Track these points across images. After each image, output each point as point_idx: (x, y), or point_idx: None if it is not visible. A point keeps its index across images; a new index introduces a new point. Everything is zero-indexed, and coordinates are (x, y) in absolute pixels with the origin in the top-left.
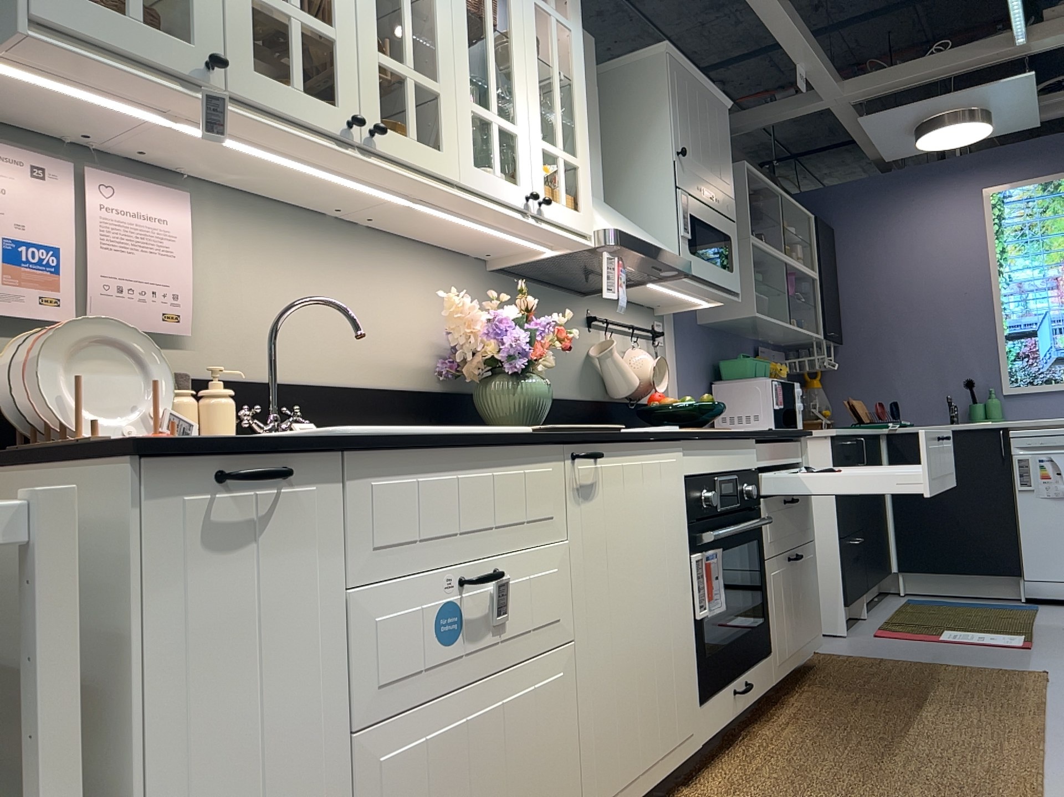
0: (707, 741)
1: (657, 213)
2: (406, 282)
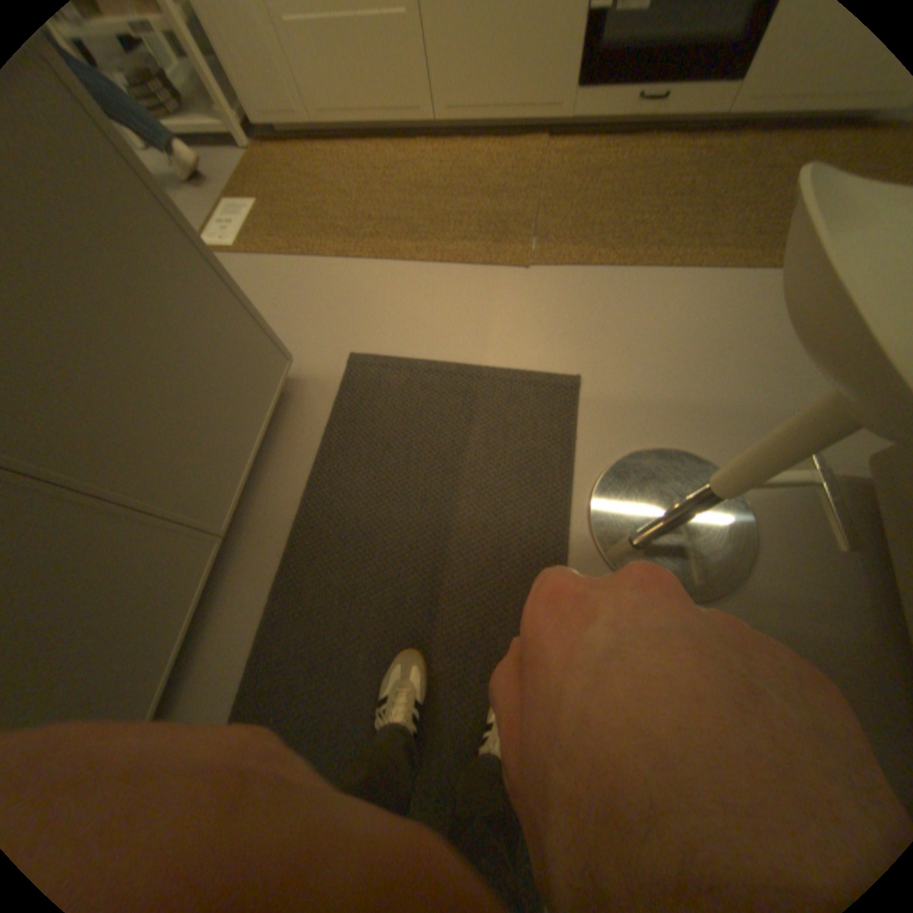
0: (582, 114)
1: None
2: None
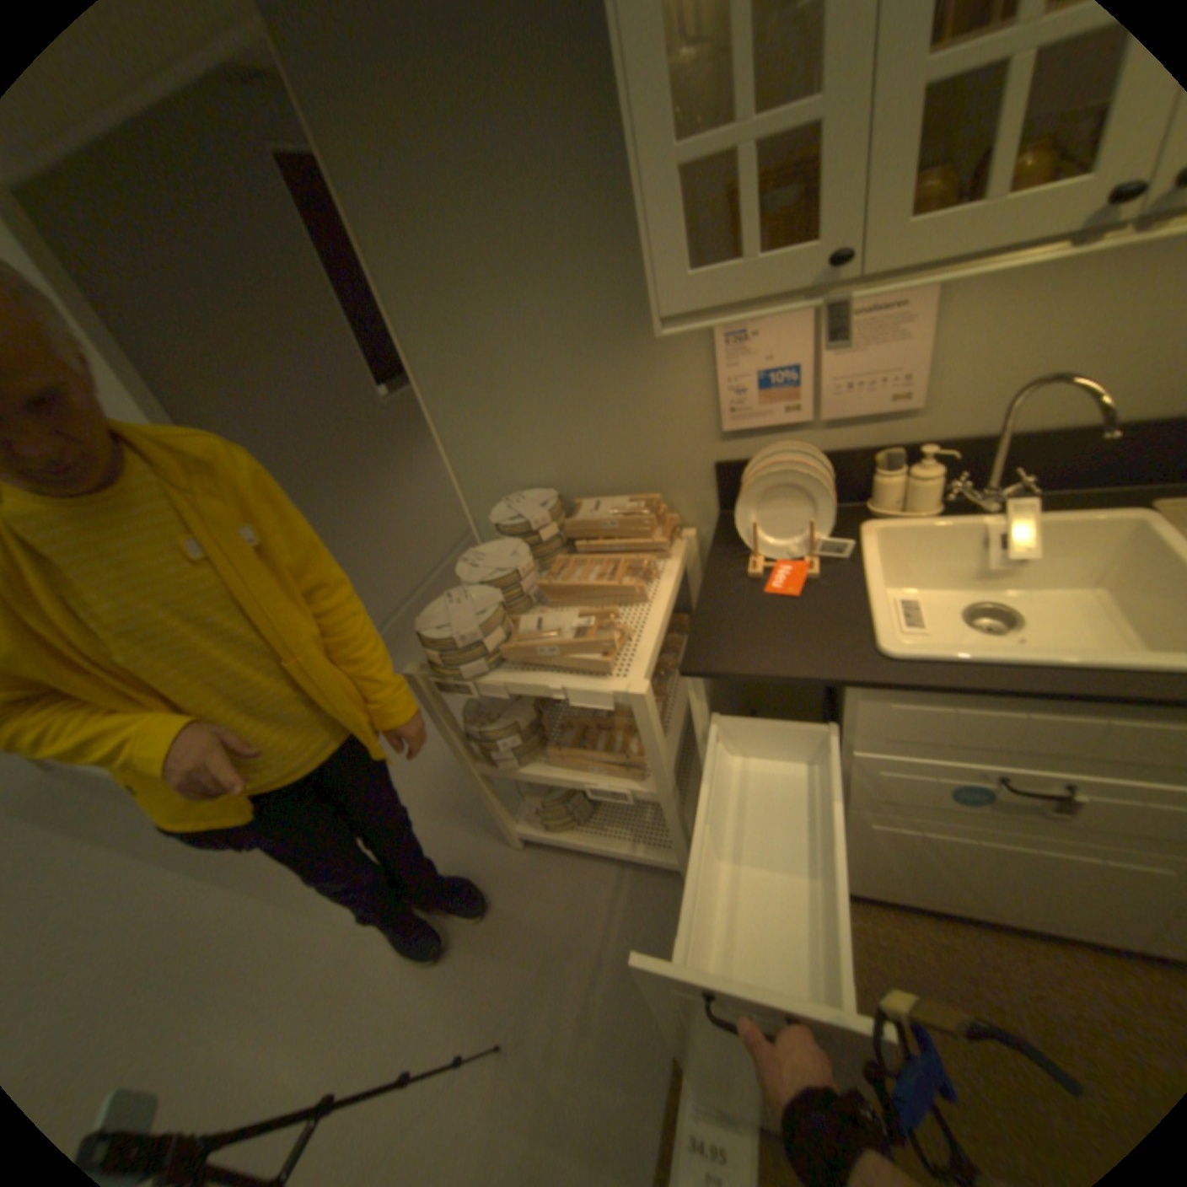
0: None
1: None
2: None
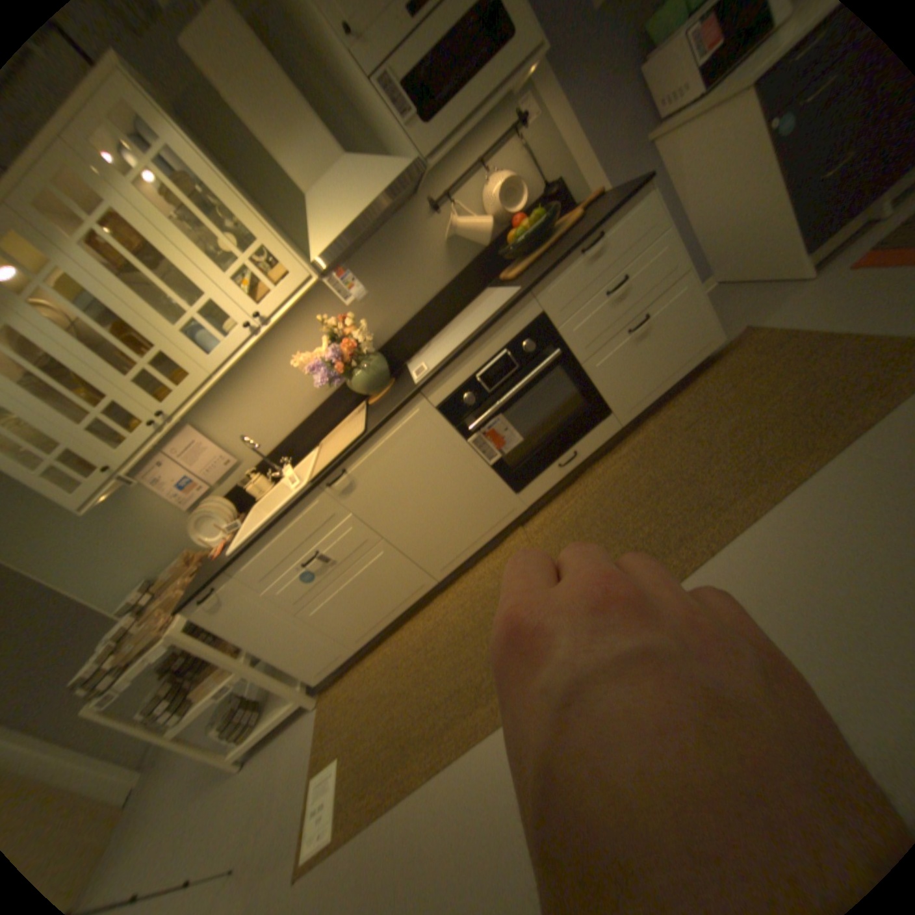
0: (534, 501)
1: (381, 112)
2: (292, 348)
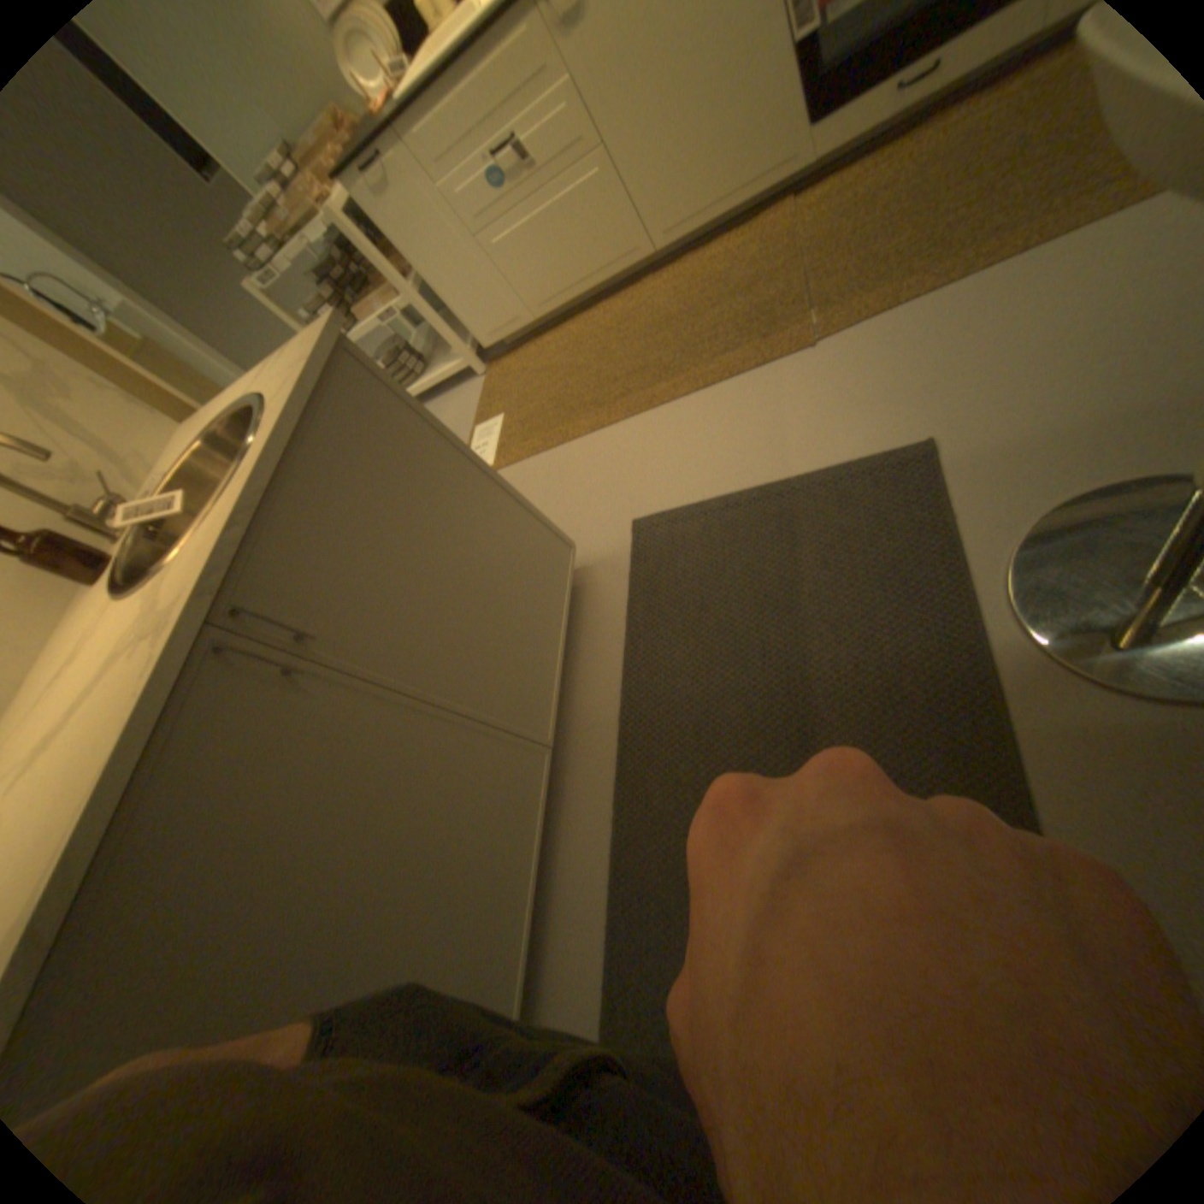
0: (830, 150)
1: None
2: None
